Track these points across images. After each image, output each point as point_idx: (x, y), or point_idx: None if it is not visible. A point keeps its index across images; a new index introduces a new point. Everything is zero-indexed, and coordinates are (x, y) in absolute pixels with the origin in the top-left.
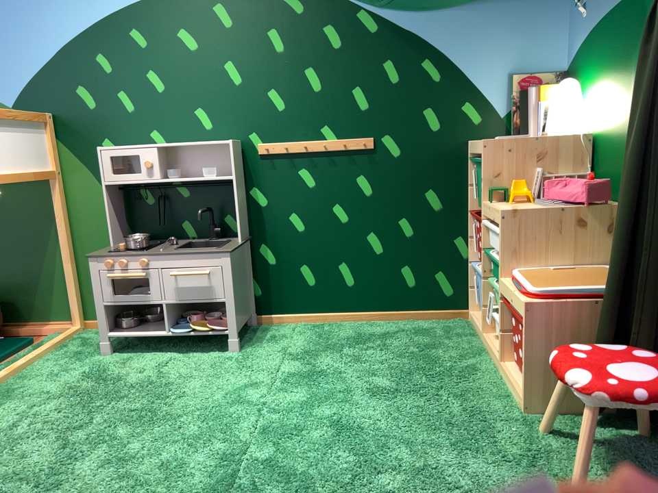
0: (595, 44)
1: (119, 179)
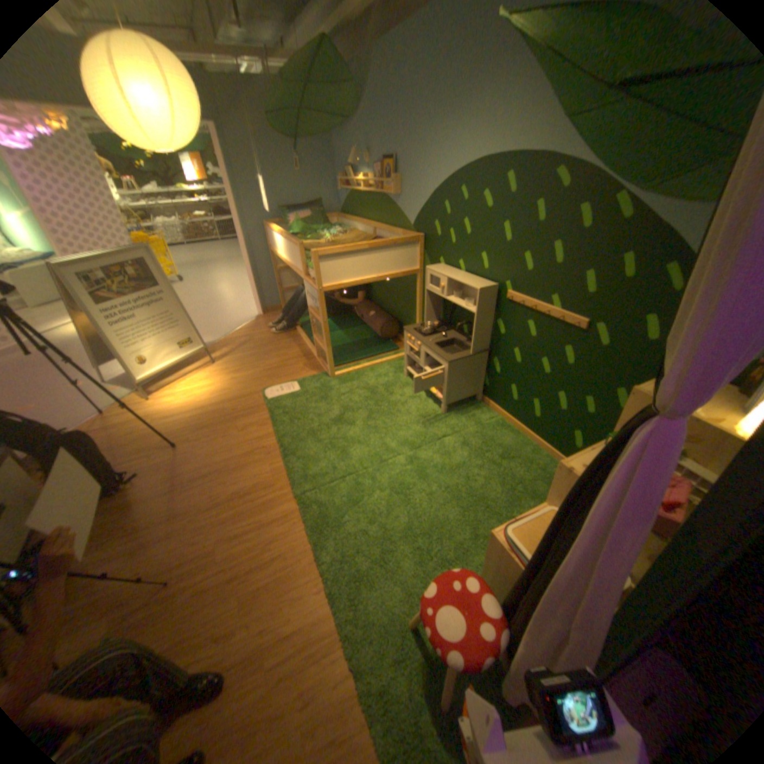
0: None
1: (430, 290)
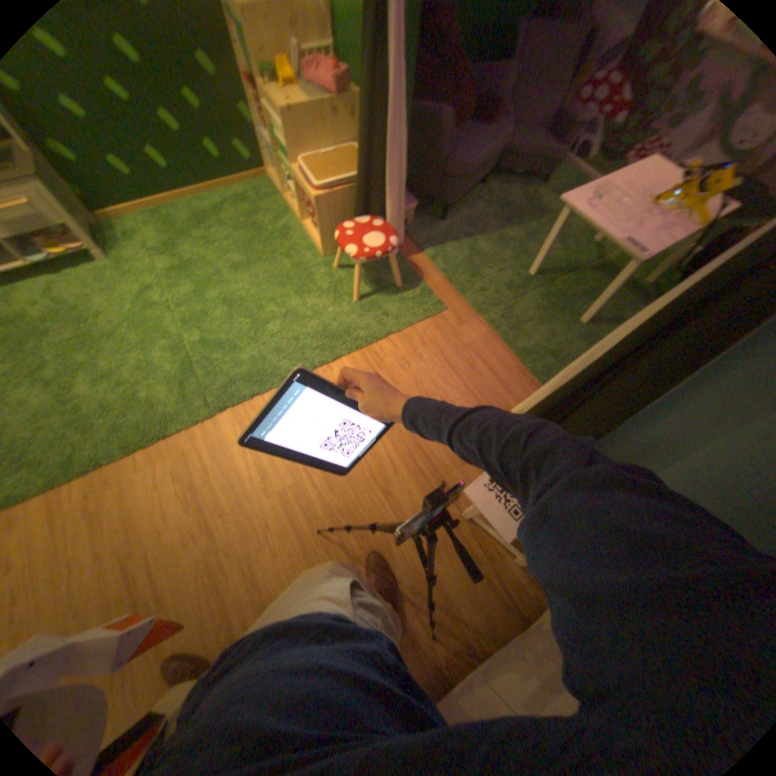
0: None
1: None
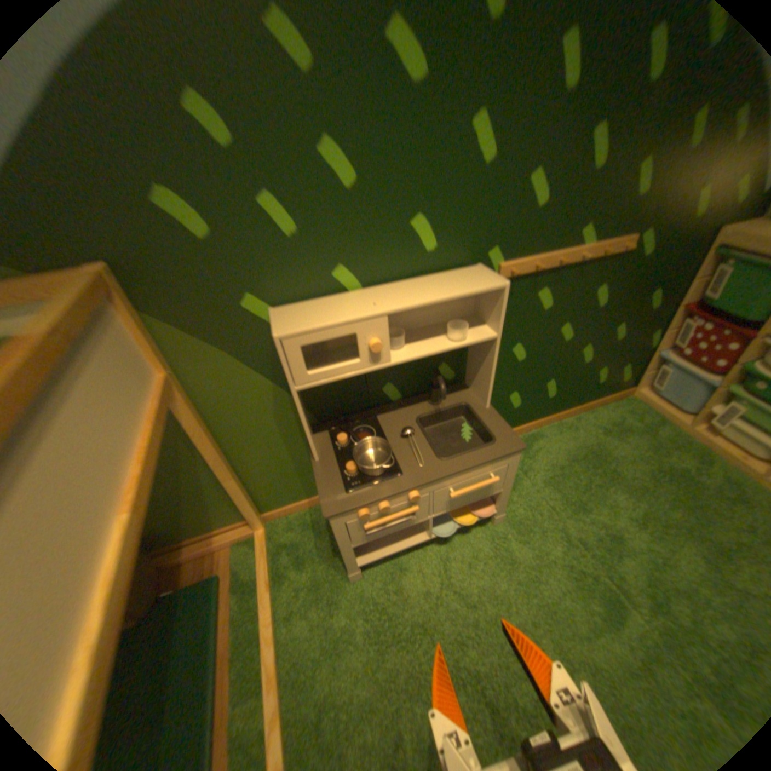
0: None
1: (325, 378)
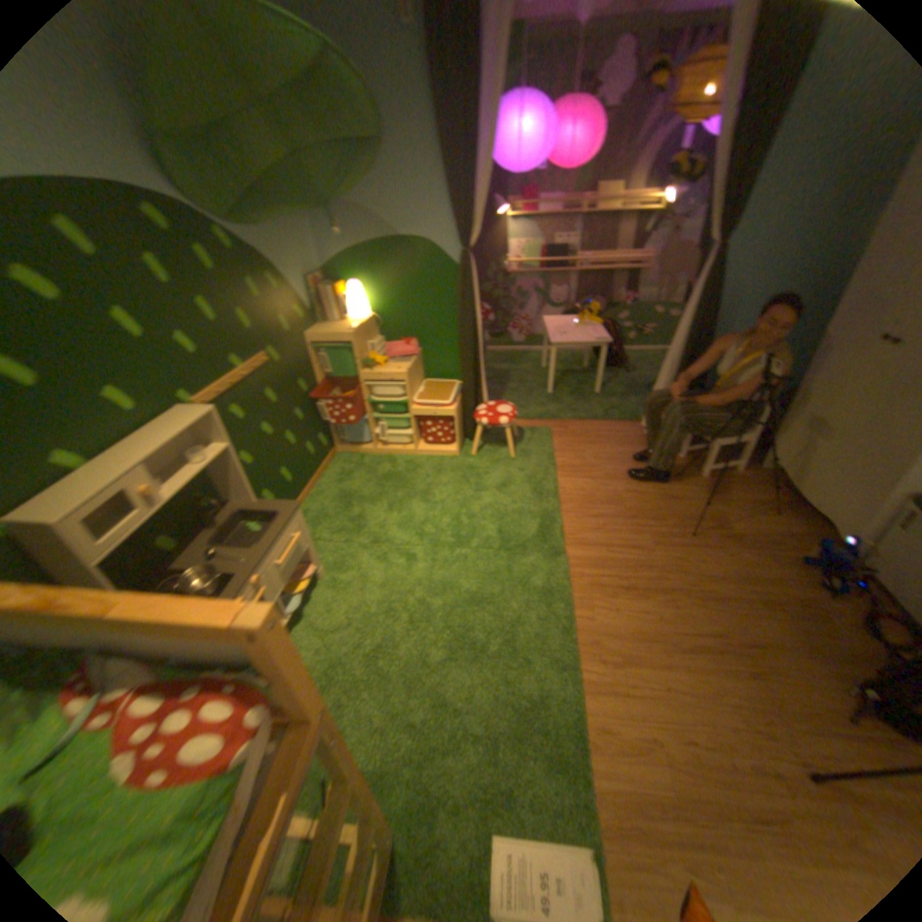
0: (358, 258)
1: (110, 541)
